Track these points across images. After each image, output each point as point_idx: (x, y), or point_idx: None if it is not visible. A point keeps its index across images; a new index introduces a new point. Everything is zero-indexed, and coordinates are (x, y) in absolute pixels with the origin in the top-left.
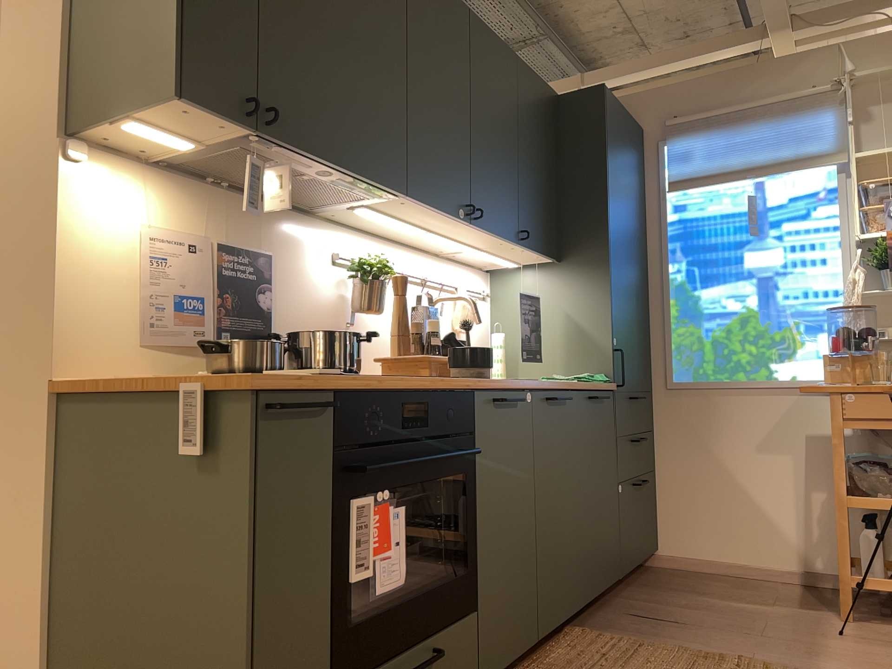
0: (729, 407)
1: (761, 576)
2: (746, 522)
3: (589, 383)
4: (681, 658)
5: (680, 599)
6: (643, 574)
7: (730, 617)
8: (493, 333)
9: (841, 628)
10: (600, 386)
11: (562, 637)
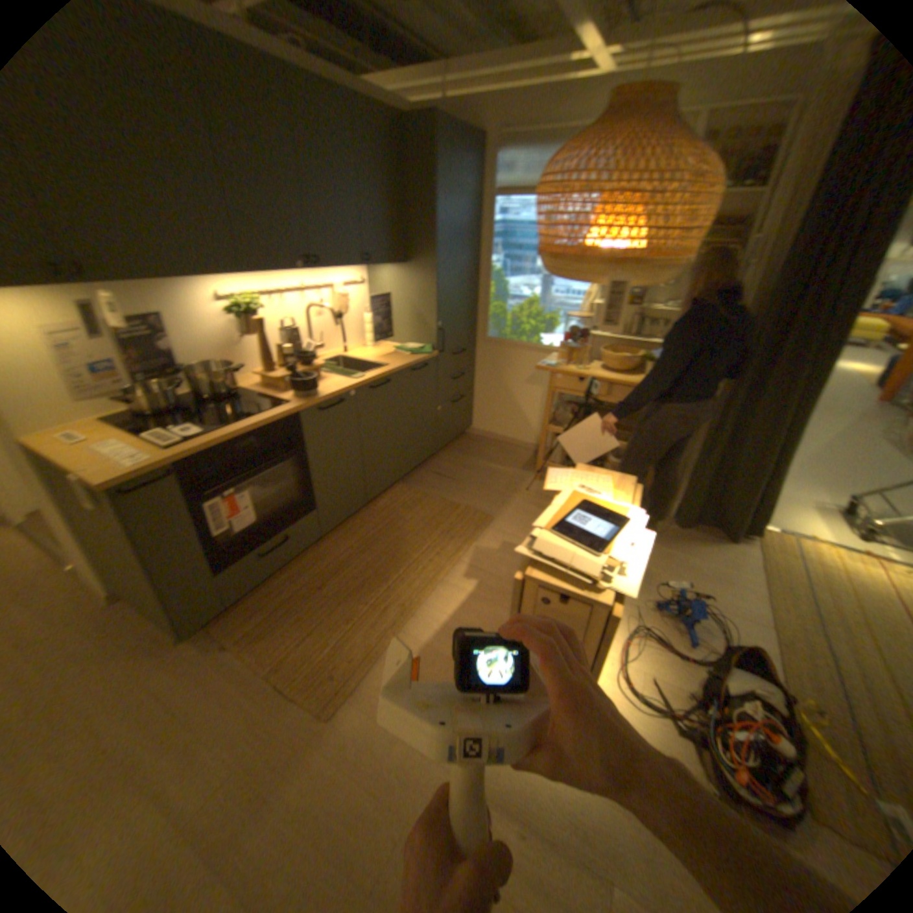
0: (515, 357)
1: (517, 445)
2: (514, 419)
3: (417, 355)
4: (438, 508)
5: (466, 461)
6: (459, 441)
7: (481, 476)
8: (366, 312)
9: (529, 486)
10: (423, 359)
11: (390, 491)
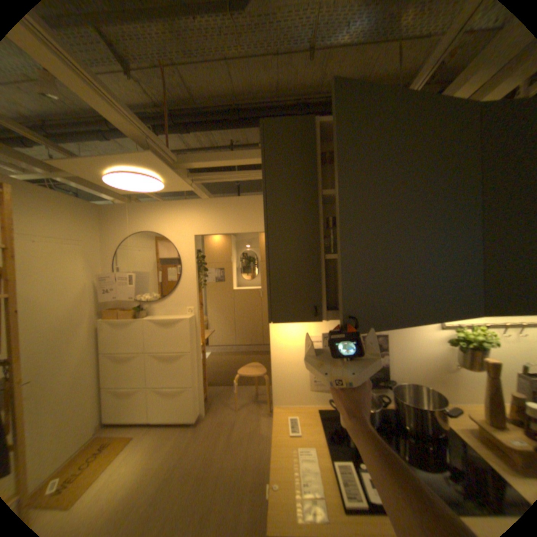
0: None
1: None
2: None
3: None
4: None
5: None
6: None
7: None
8: None
9: None
10: None
11: None
